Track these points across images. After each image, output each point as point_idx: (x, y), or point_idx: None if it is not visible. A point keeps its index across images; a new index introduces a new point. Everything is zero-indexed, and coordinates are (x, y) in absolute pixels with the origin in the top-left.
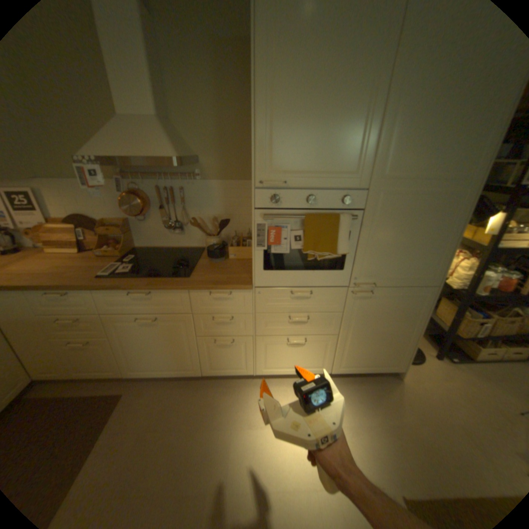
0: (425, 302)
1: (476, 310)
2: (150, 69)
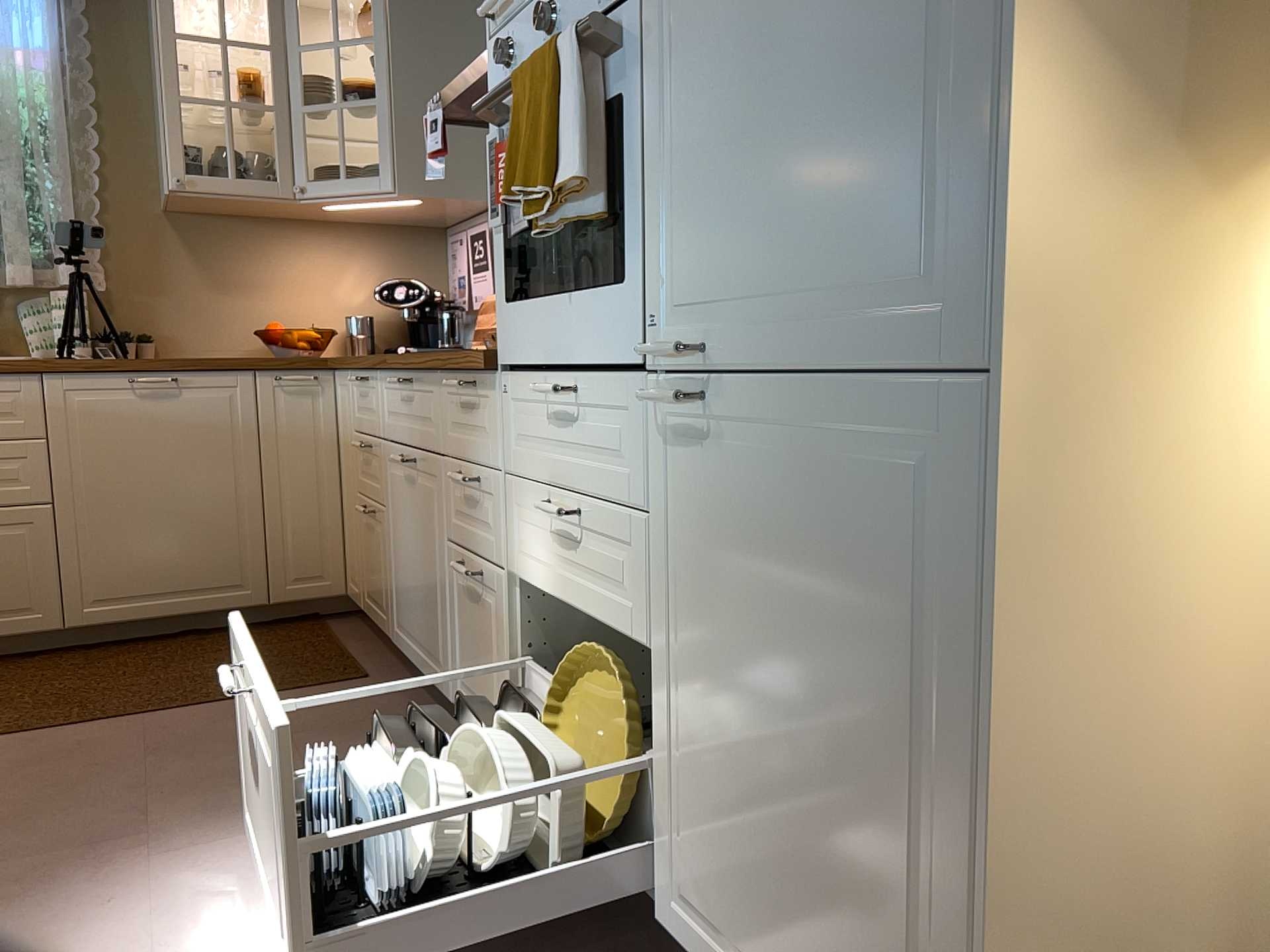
0: (960, 519)
1: None
2: None
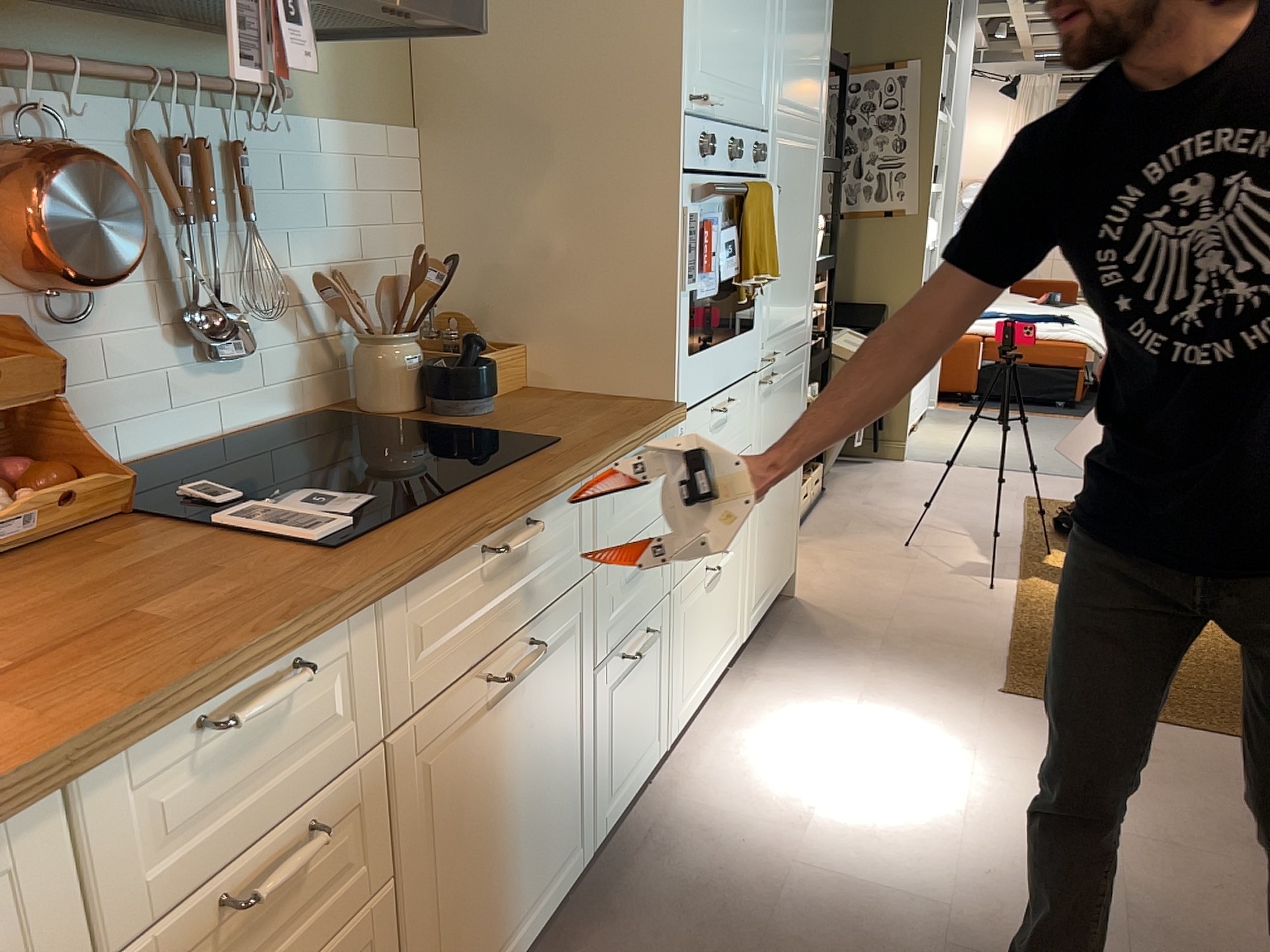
0: (804, 381)
1: None
2: None
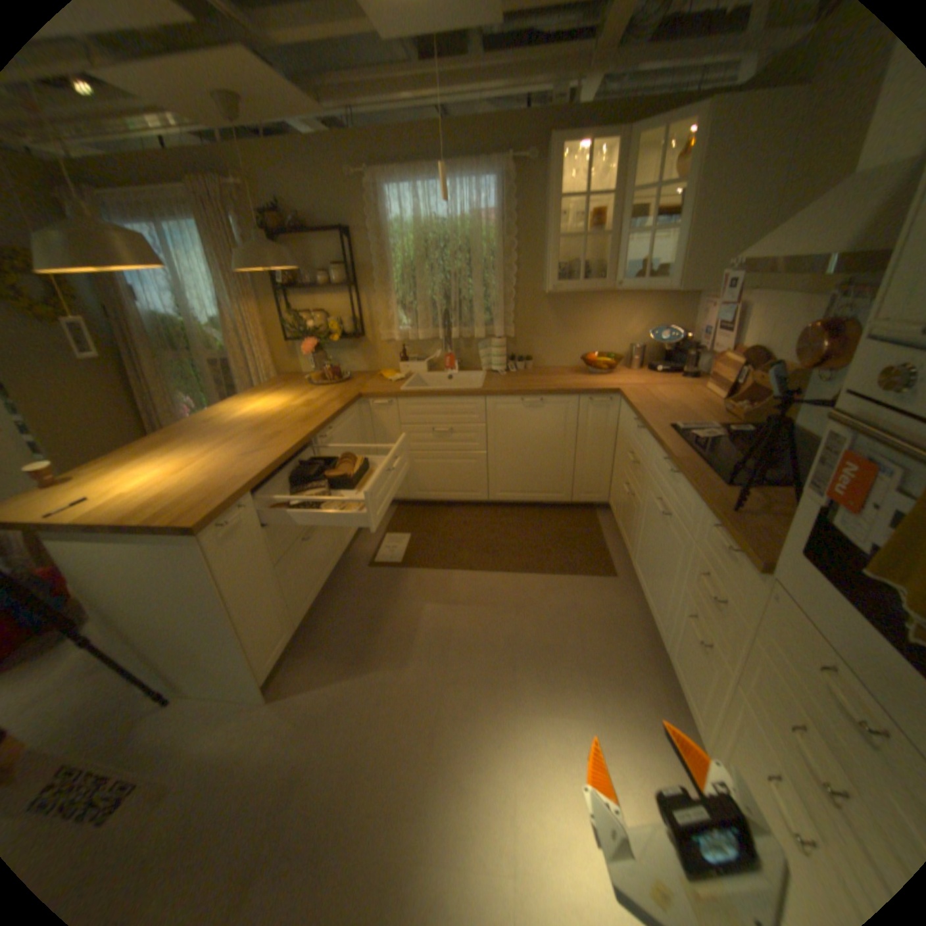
0: None
1: None
2: None
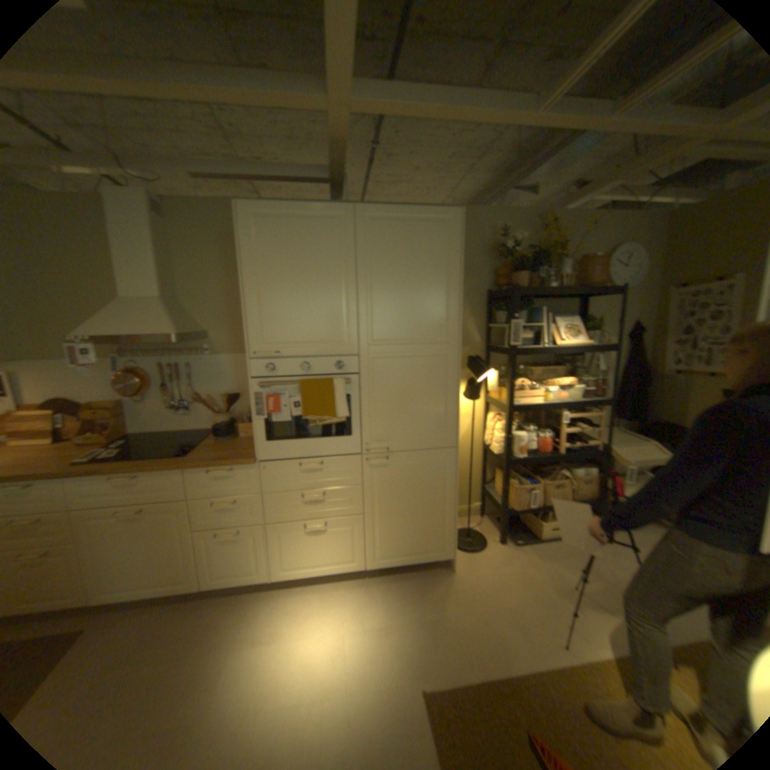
0: (445, 465)
1: (526, 477)
2: (153, 260)
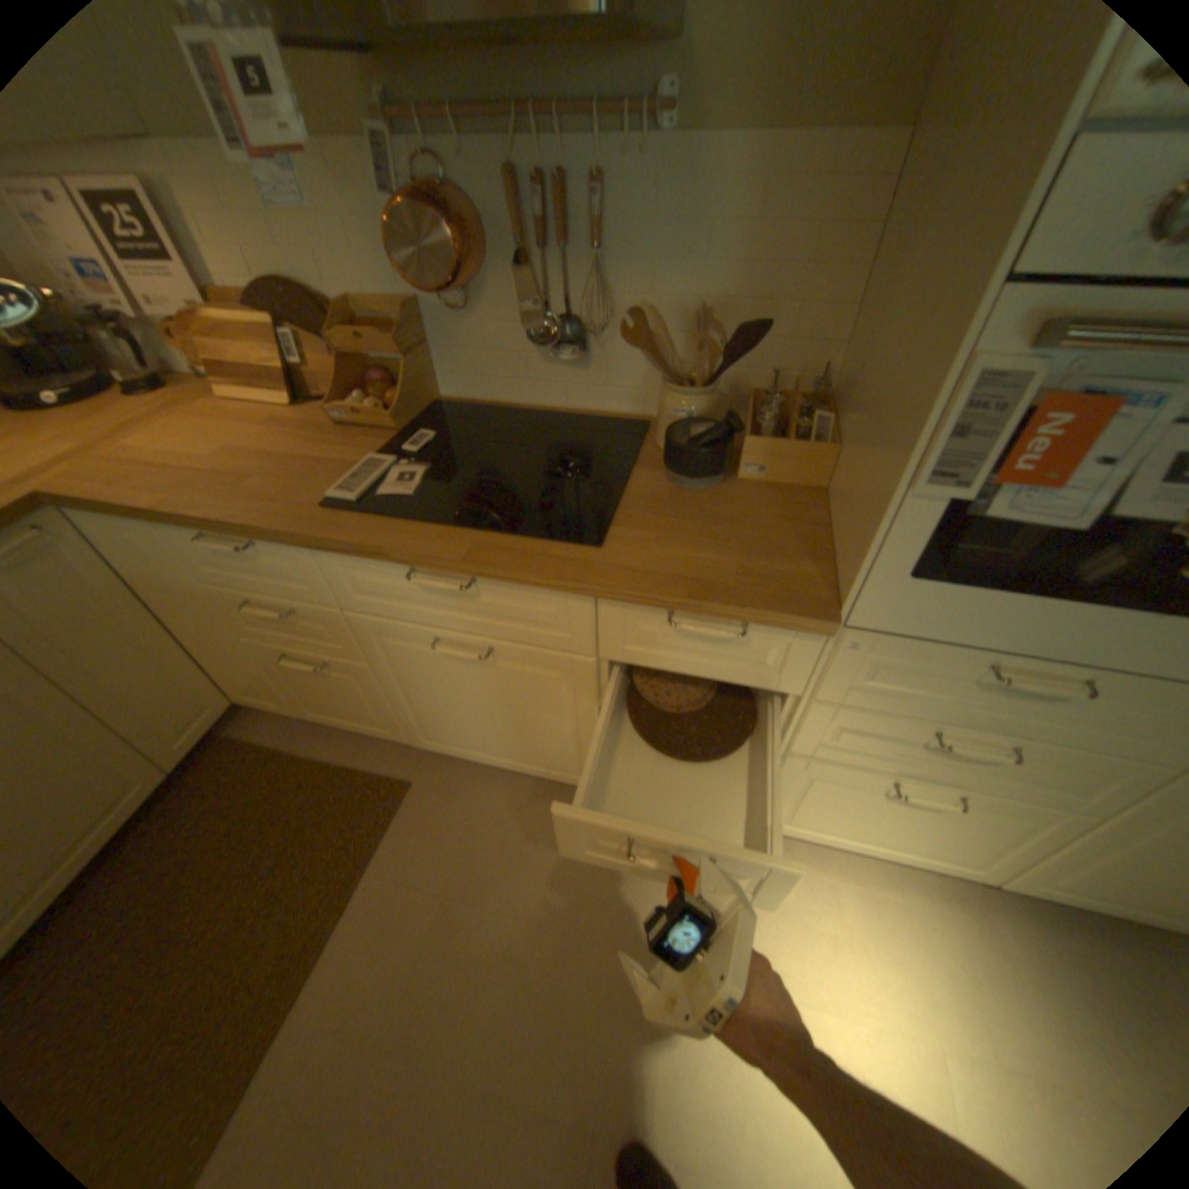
0: None
1: None
2: None
